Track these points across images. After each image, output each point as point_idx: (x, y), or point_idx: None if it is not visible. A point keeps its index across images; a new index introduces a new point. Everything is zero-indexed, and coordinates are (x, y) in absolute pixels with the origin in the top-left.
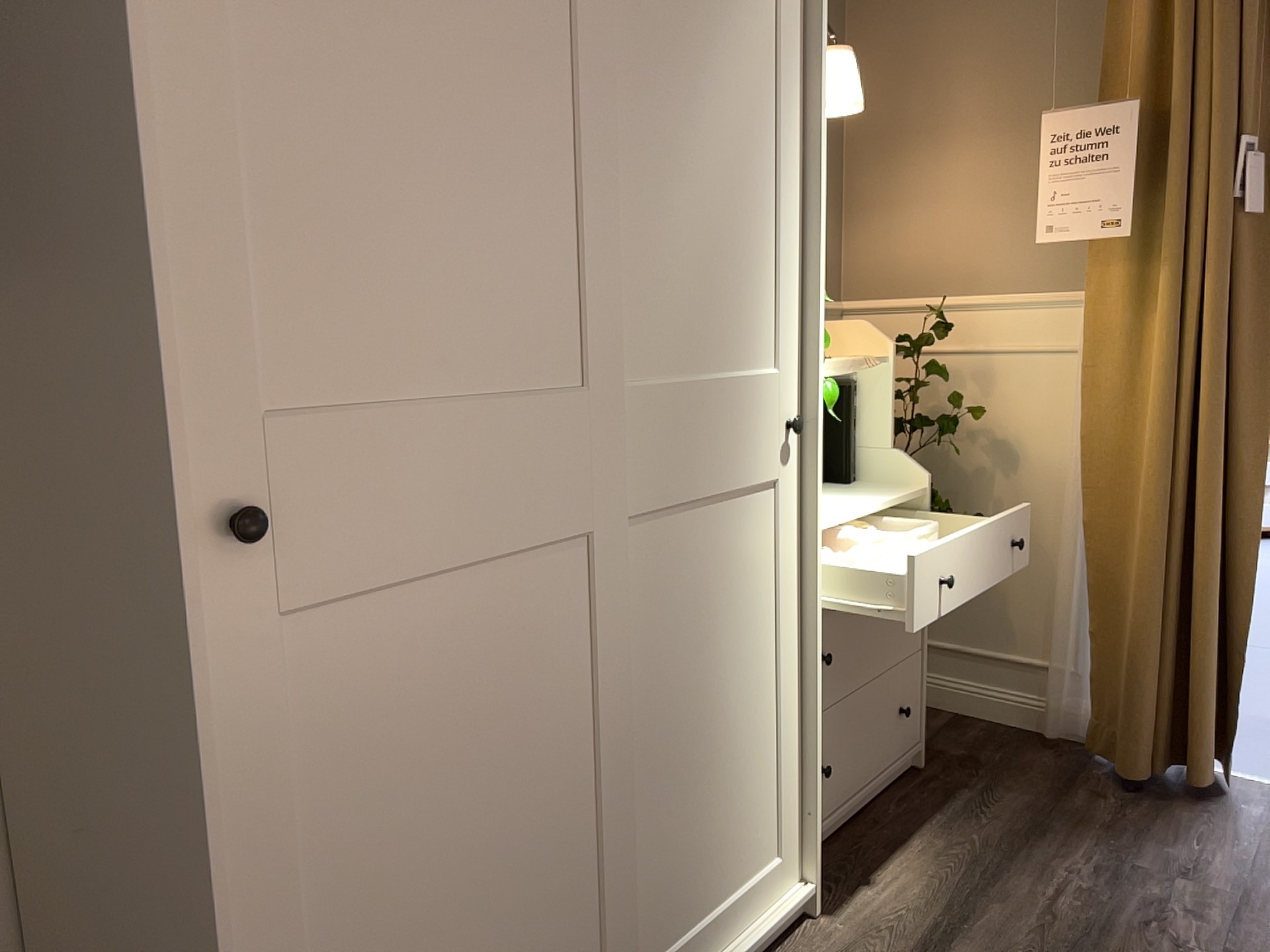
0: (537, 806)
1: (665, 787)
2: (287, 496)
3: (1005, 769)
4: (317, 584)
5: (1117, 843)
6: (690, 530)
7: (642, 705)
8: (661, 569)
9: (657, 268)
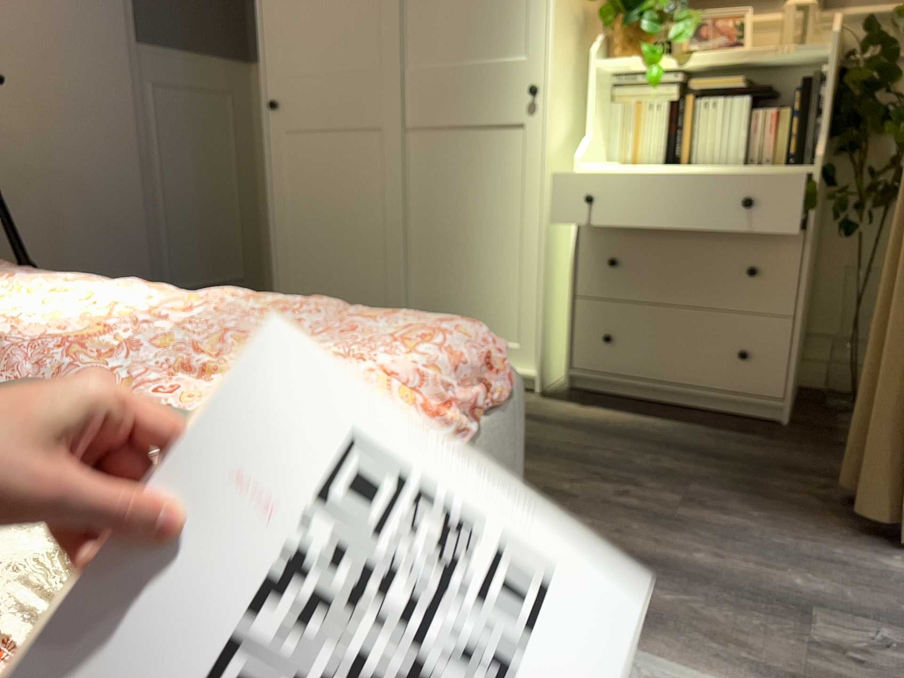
0: (359, 226)
1: (432, 258)
2: (285, 102)
3: (837, 458)
4: (292, 127)
5: (728, 487)
6: (451, 141)
7: (420, 215)
8: (432, 156)
9: (431, 15)
